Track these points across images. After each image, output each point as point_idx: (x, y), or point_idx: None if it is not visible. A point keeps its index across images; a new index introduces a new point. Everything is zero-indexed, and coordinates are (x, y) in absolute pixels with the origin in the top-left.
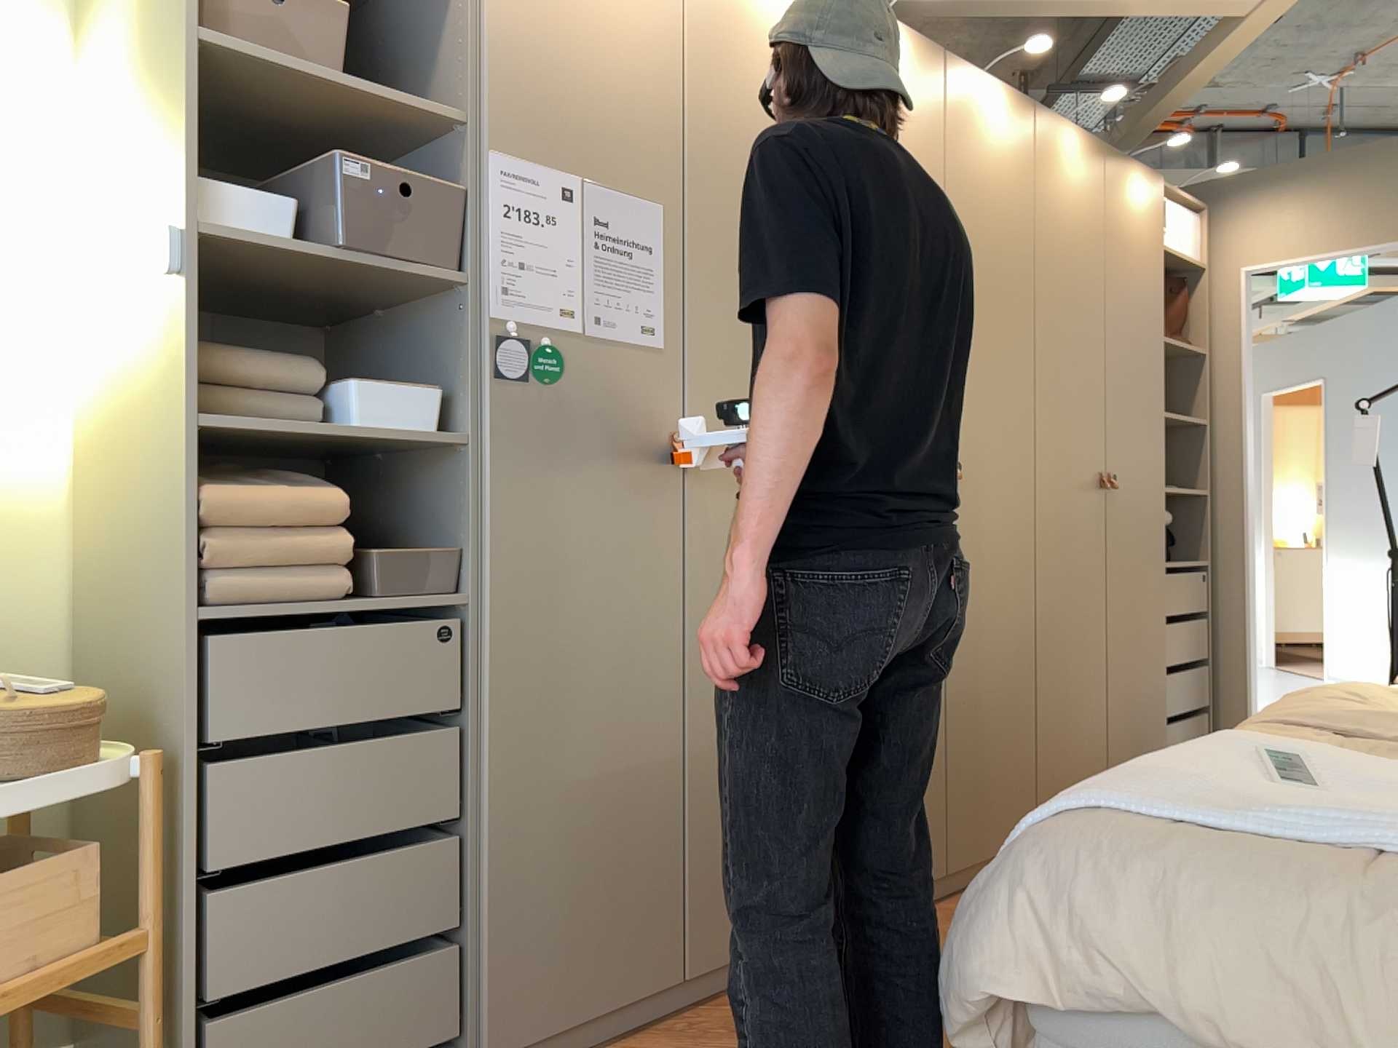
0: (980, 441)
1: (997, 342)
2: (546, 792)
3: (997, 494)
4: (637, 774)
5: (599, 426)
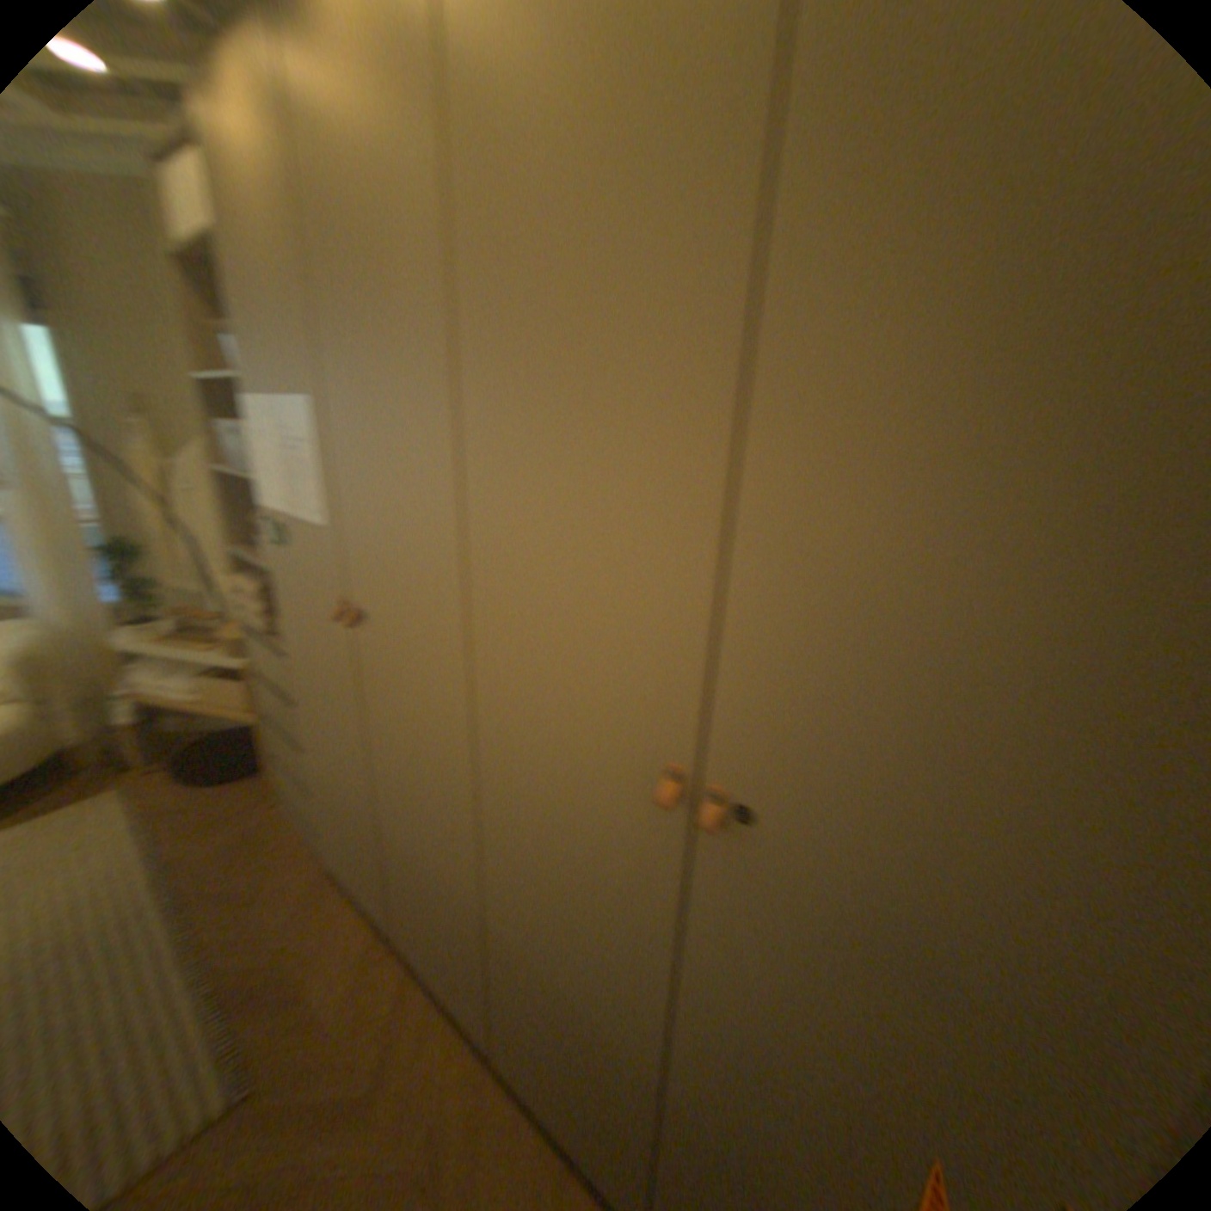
0: (830, 807)
1: (1020, 564)
2: (317, 777)
3: (898, 961)
4: (351, 810)
5: (302, 584)
